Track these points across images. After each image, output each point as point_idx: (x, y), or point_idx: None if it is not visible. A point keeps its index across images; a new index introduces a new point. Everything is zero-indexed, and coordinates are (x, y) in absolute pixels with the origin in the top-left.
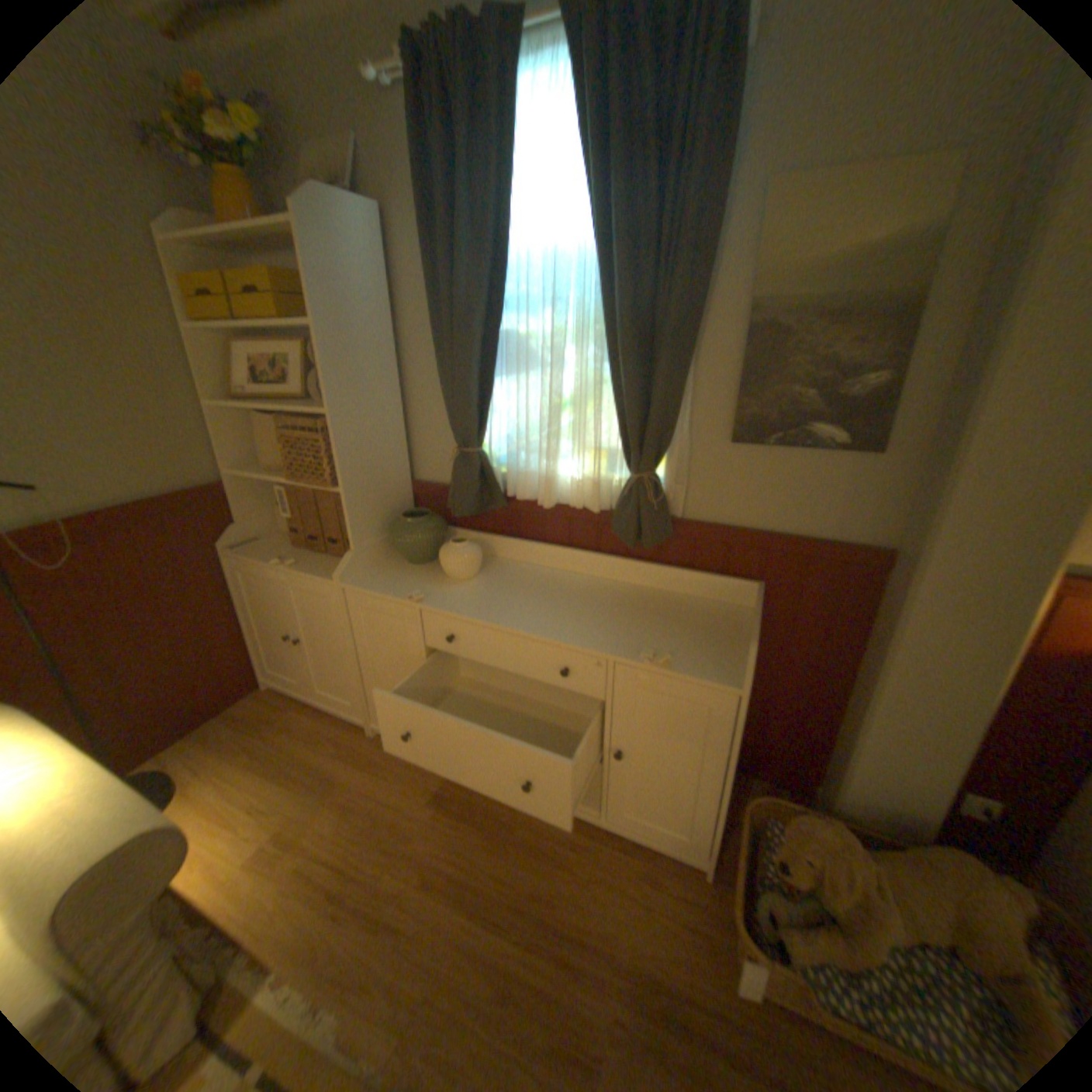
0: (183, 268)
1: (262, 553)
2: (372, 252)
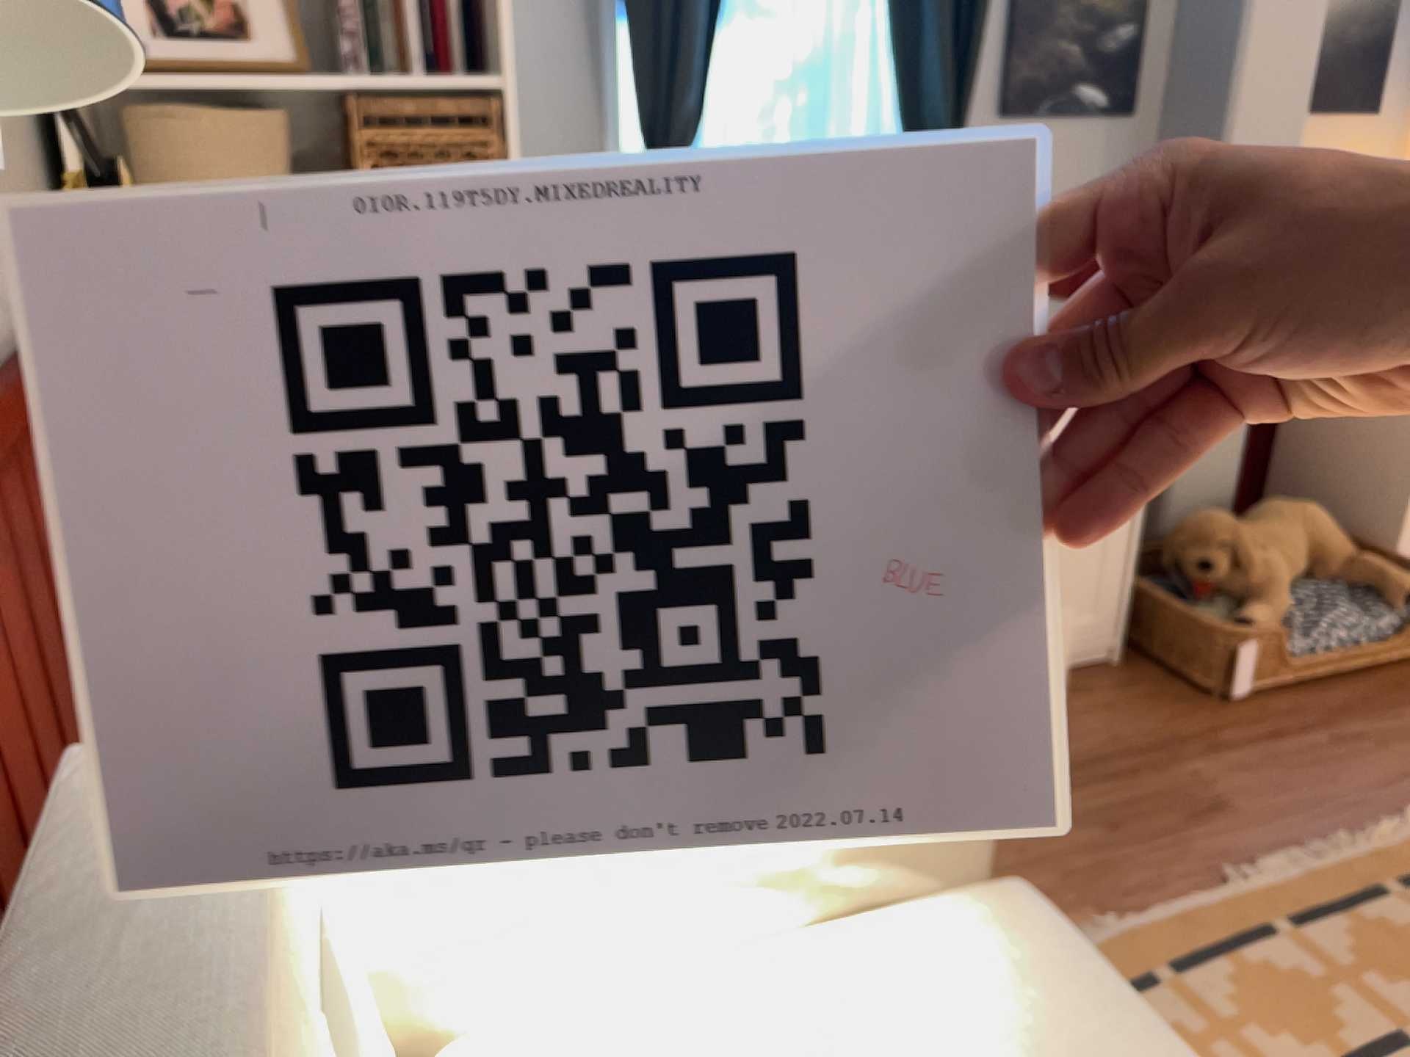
0: None
1: None
2: None
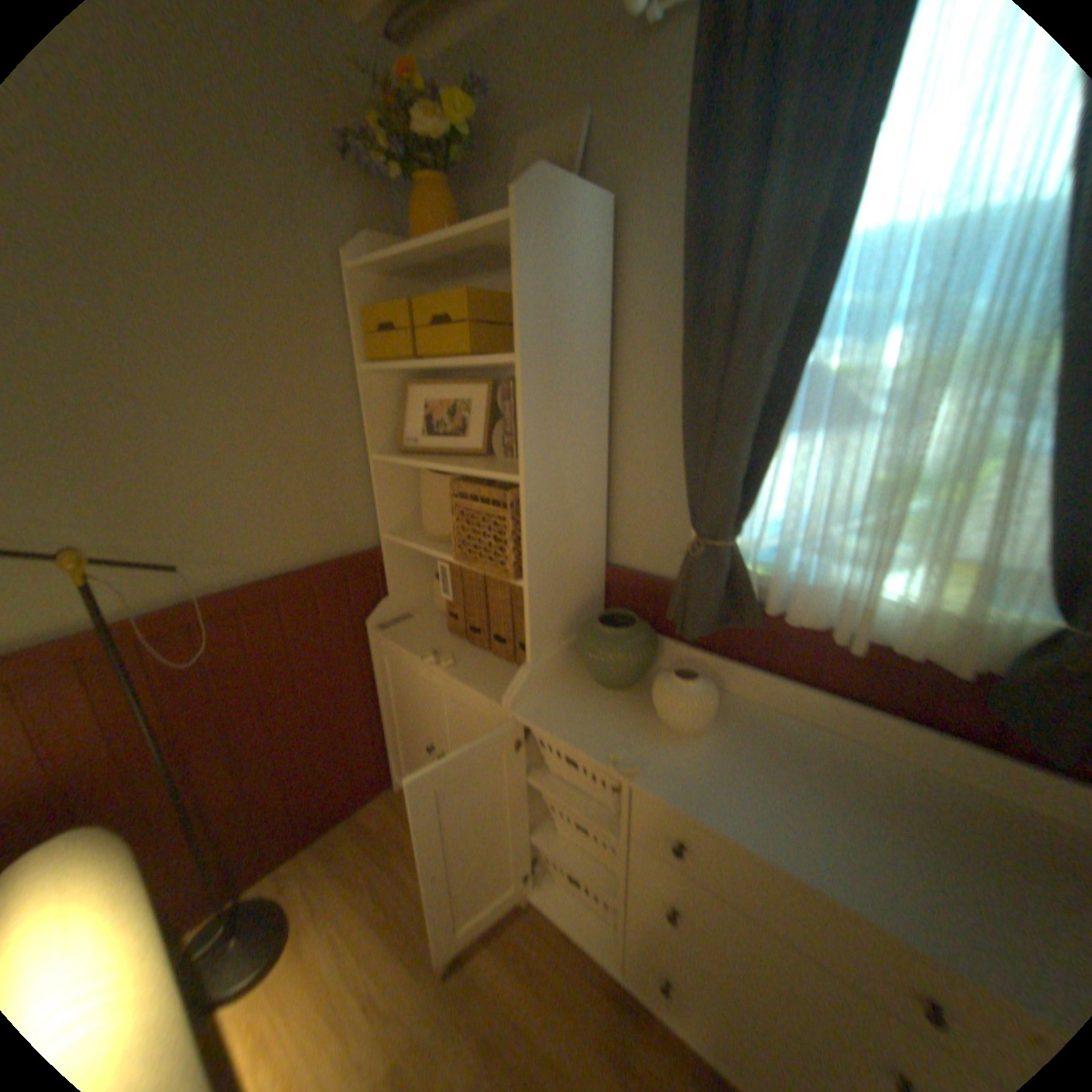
0: (369, 300)
1: (416, 639)
2: (602, 261)
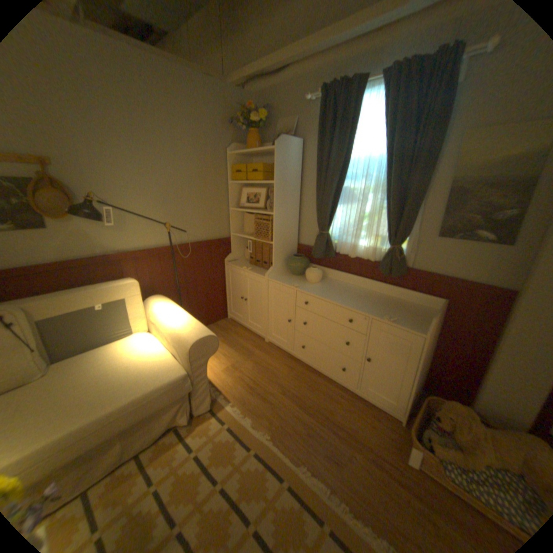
0: (233, 163)
1: (239, 265)
2: (298, 157)
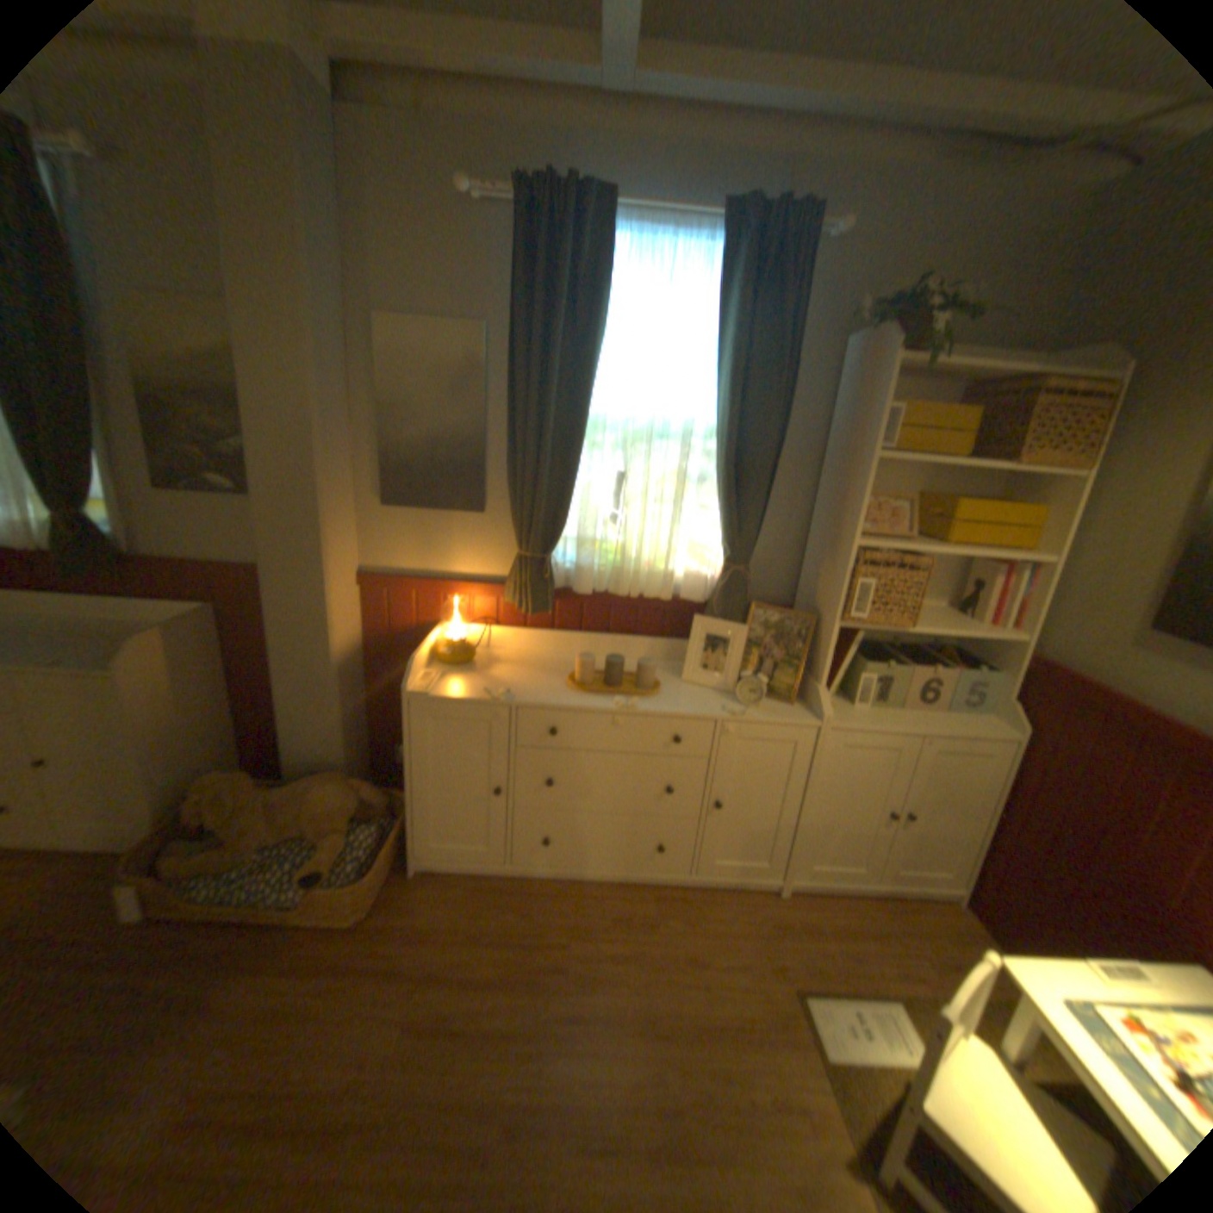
0: None
1: None
2: None
